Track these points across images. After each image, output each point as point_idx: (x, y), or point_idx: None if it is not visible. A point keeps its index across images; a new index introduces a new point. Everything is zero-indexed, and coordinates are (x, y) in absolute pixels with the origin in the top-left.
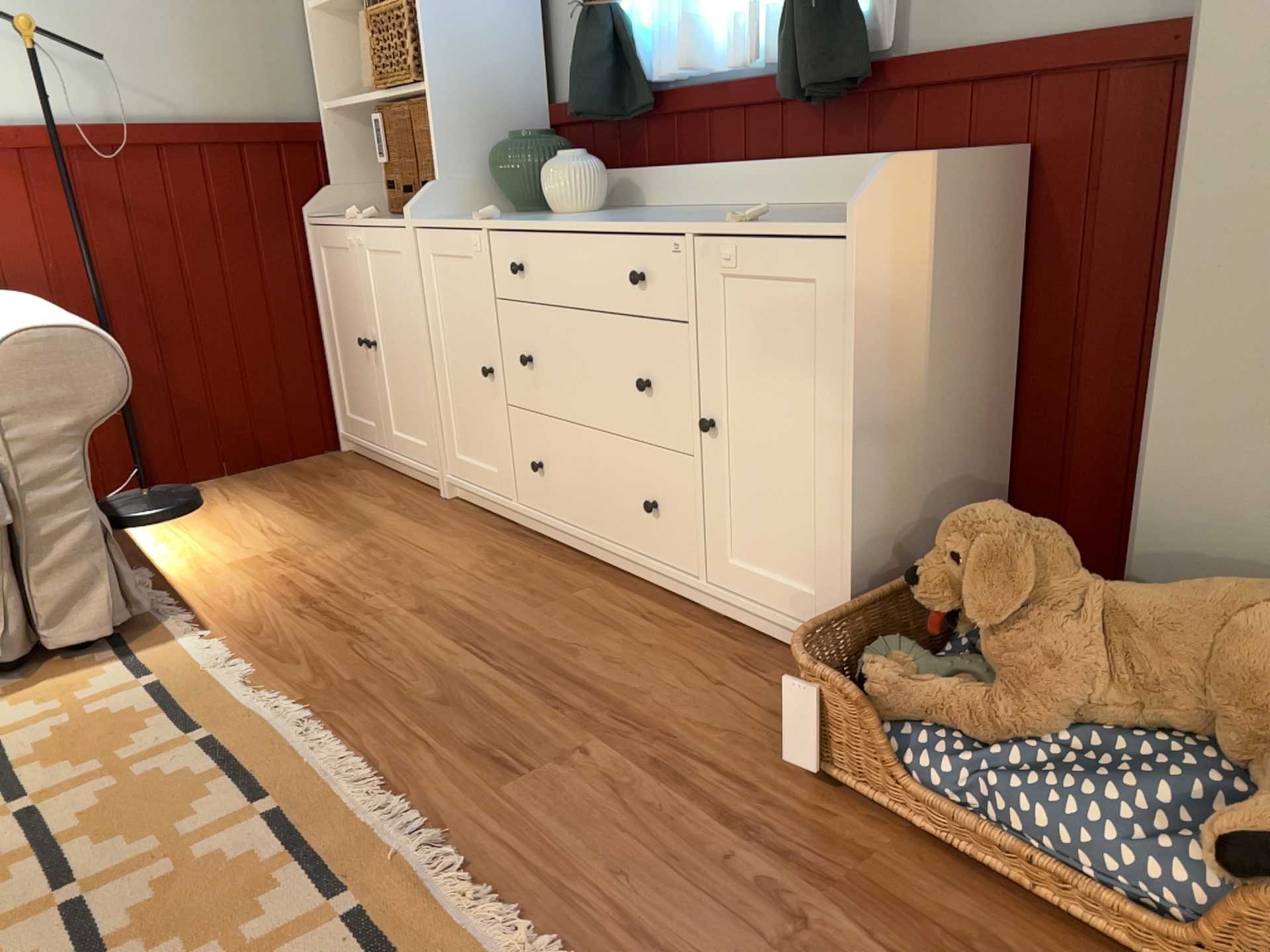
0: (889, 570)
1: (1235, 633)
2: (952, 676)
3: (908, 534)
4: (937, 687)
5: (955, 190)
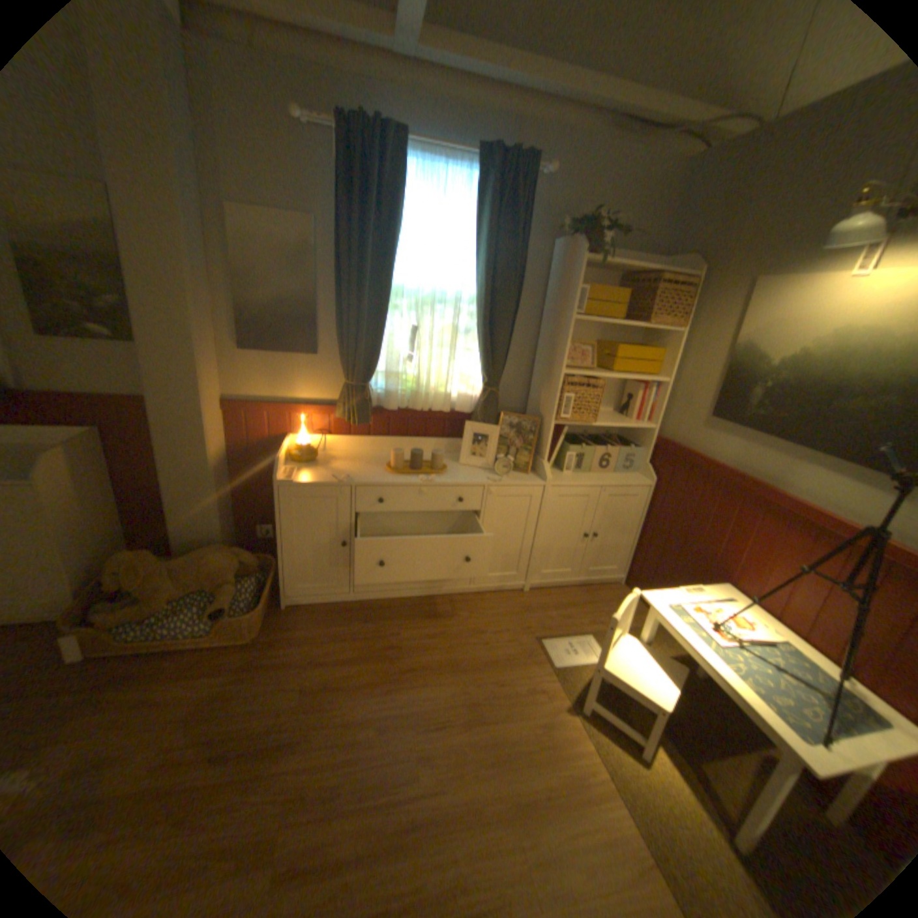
0: (85, 581)
1: (201, 566)
2: (123, 608)
3: (88, 566)
4: (120, 615)
5: (73, 453)
